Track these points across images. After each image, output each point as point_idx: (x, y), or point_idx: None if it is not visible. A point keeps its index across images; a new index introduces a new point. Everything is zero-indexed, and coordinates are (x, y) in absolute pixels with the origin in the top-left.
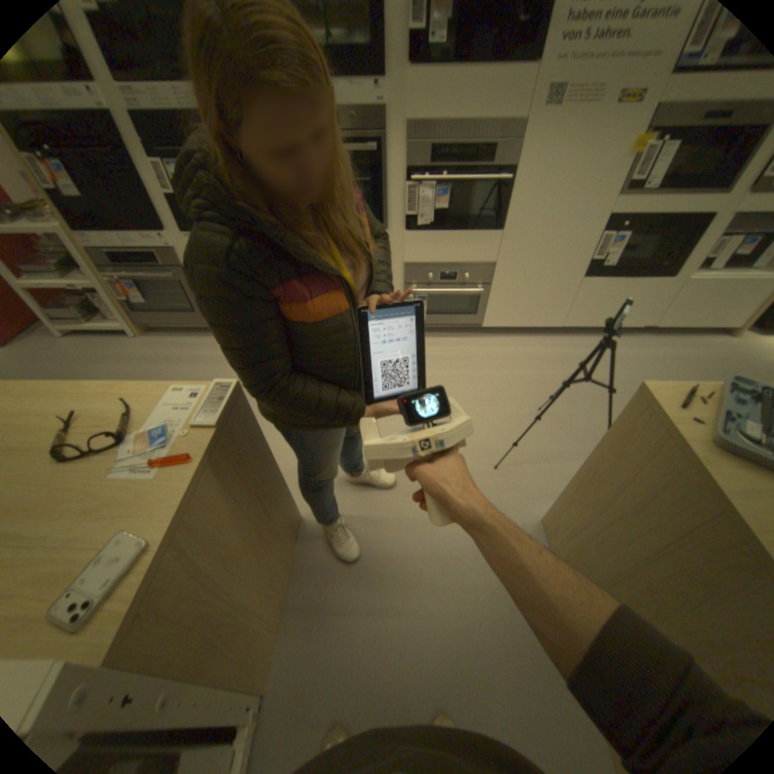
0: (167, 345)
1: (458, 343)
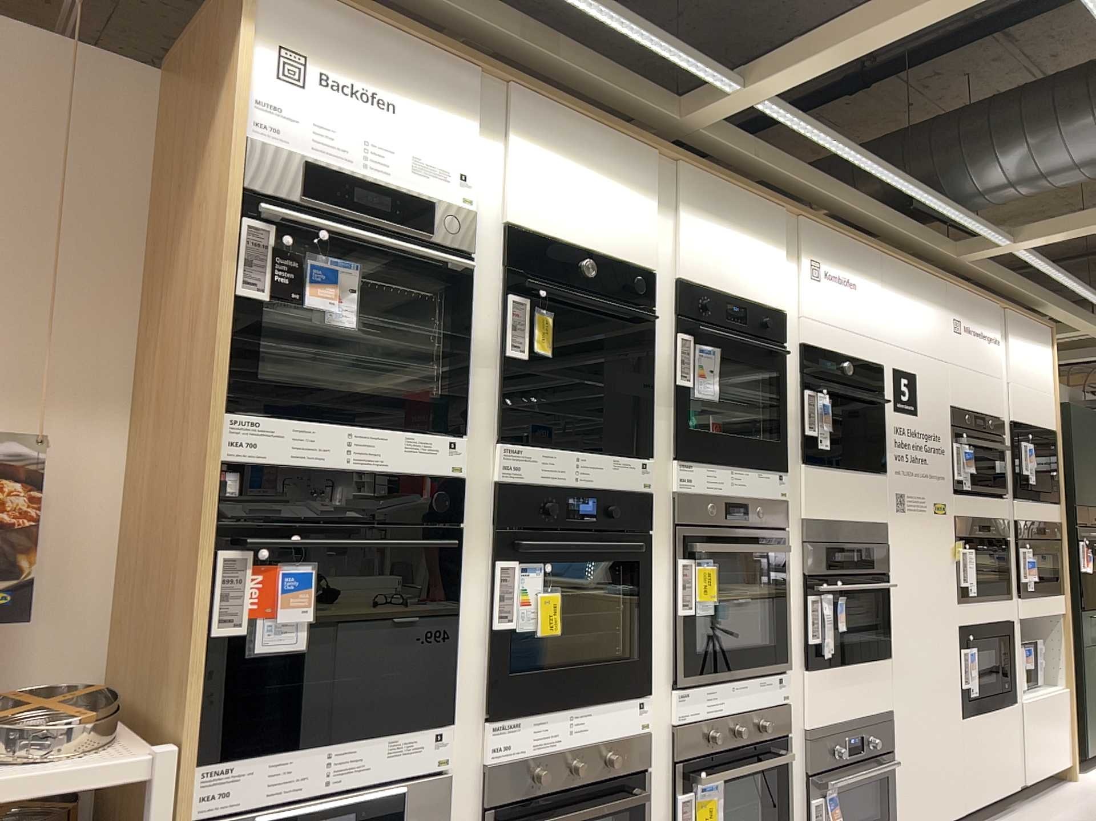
0: None
1: None
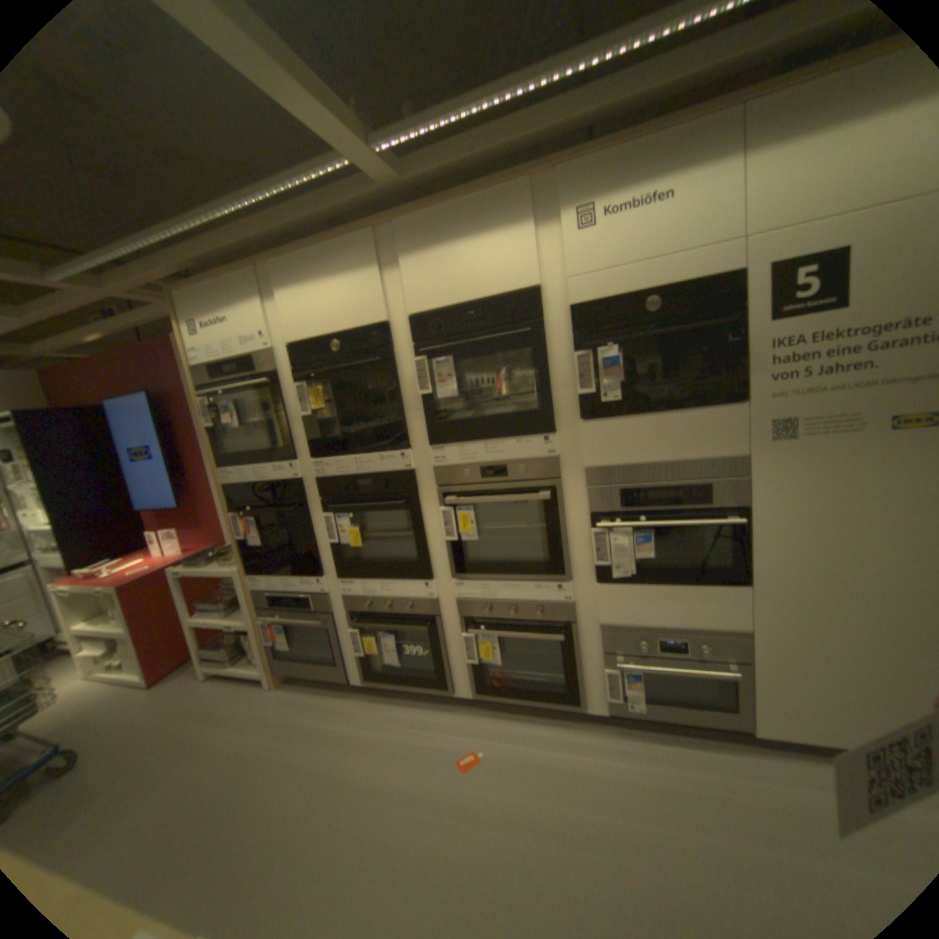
0: (297, 706)
1: (718, 765)
